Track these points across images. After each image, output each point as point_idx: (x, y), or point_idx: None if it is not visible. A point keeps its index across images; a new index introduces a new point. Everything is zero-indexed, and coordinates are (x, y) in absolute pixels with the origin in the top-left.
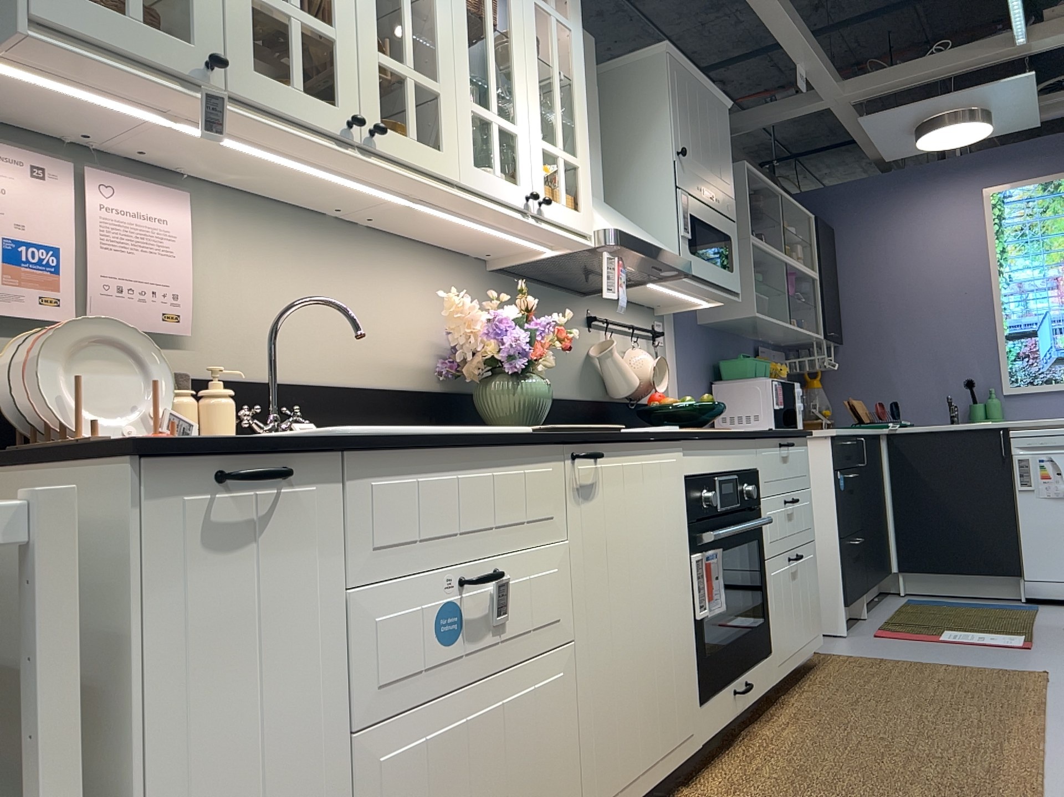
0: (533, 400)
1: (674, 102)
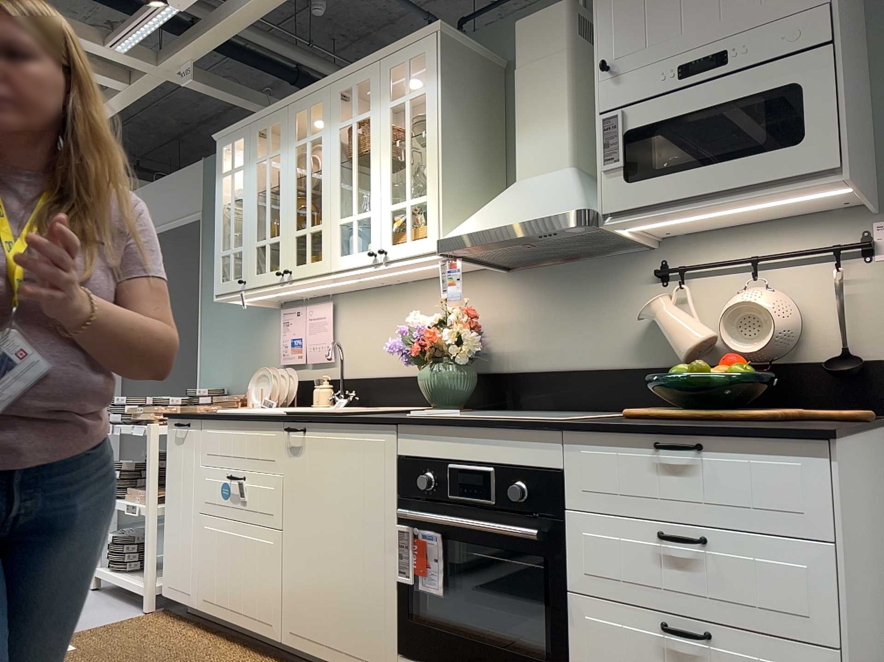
0: (430, 384)
1: (600, 8)
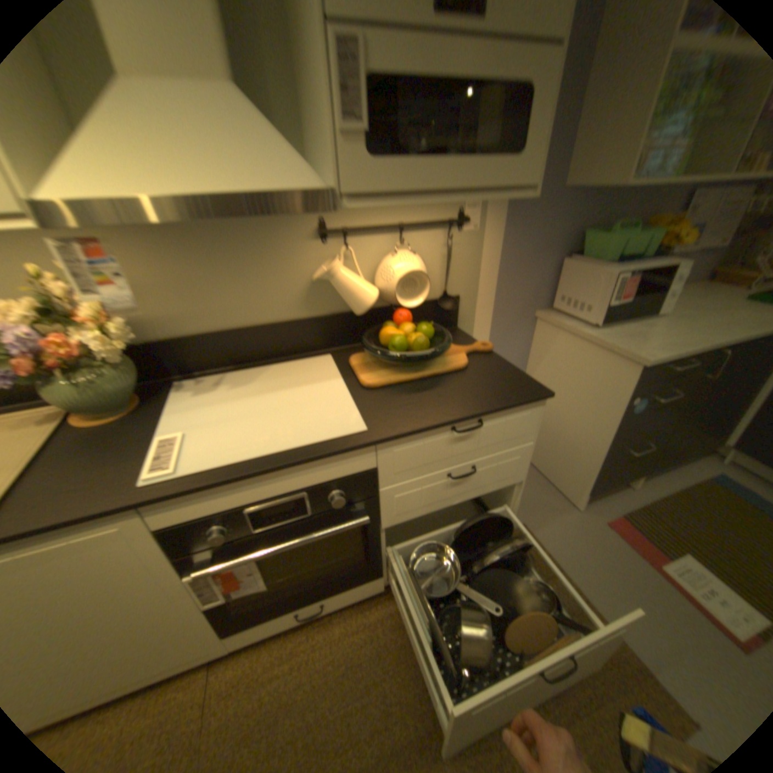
0: (74, 397)
1: None
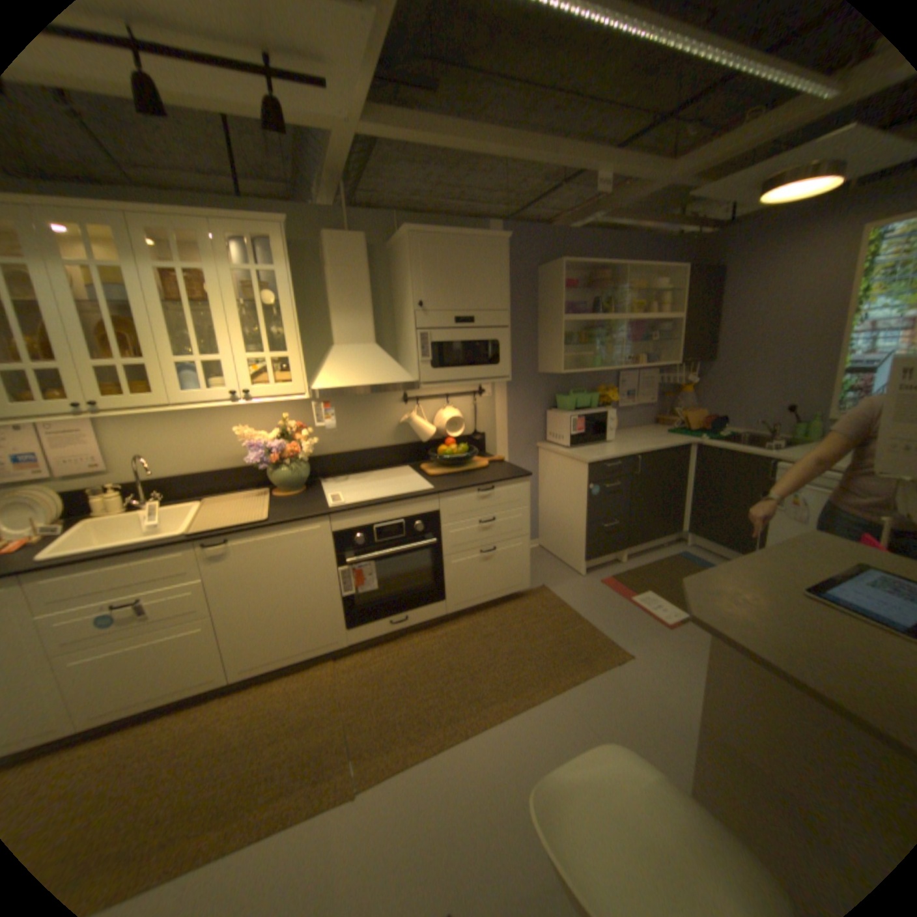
0: (287, 478)
1: (415, 267)
